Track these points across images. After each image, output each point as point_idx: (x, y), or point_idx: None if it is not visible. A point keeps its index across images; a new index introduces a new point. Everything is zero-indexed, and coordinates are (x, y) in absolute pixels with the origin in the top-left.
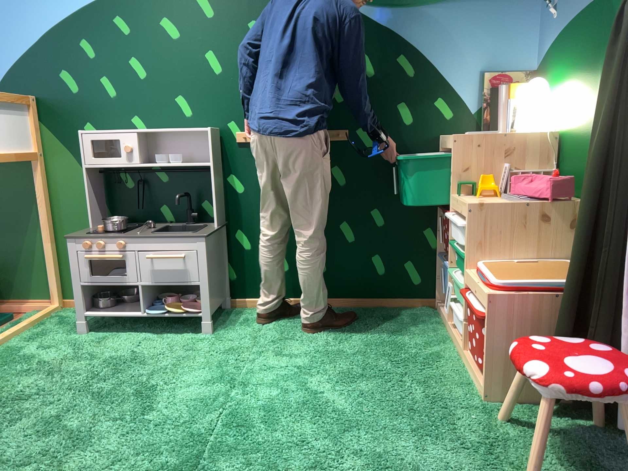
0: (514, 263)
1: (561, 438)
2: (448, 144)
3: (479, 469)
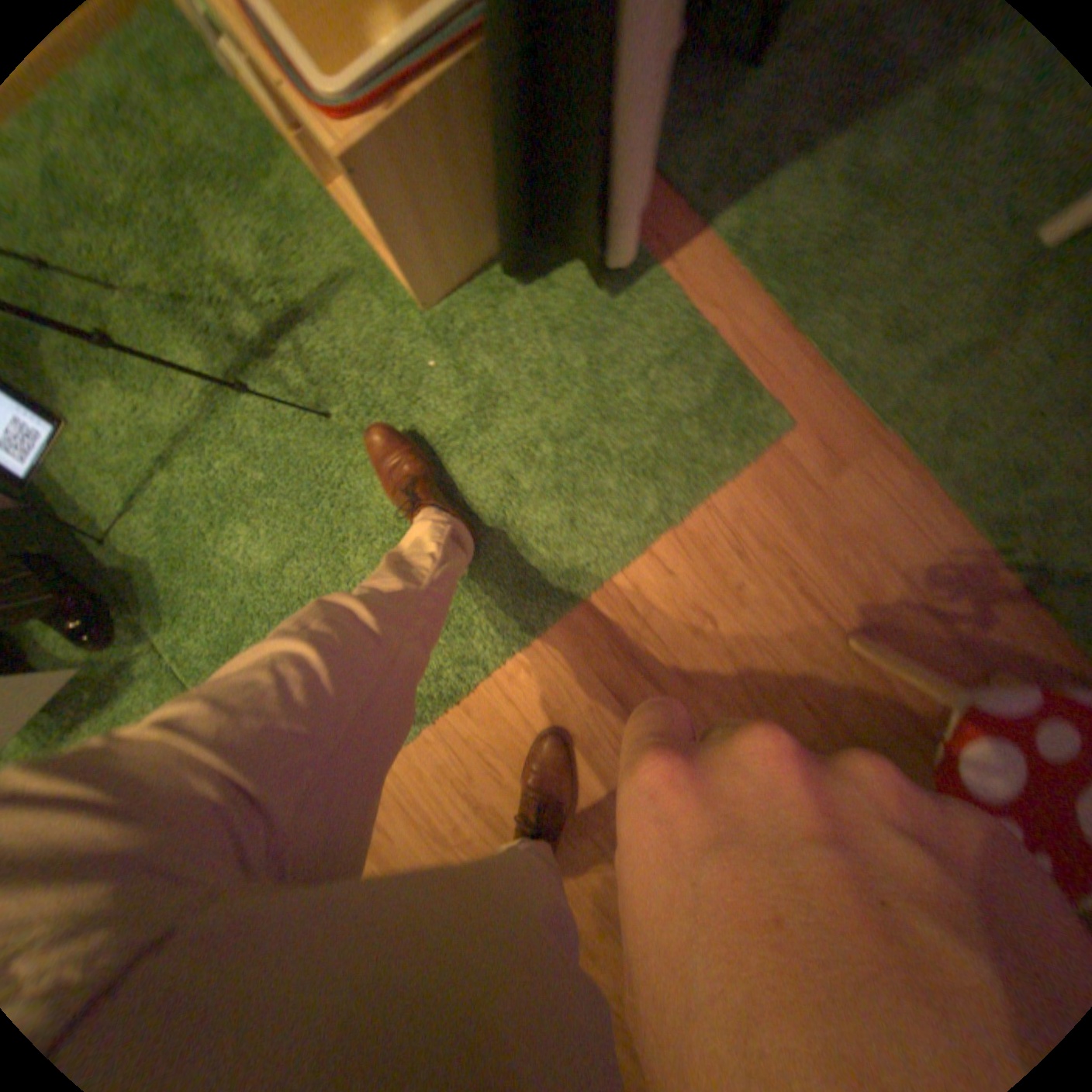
0: None
1: (538, 333)
2: None
3: (476, 469)
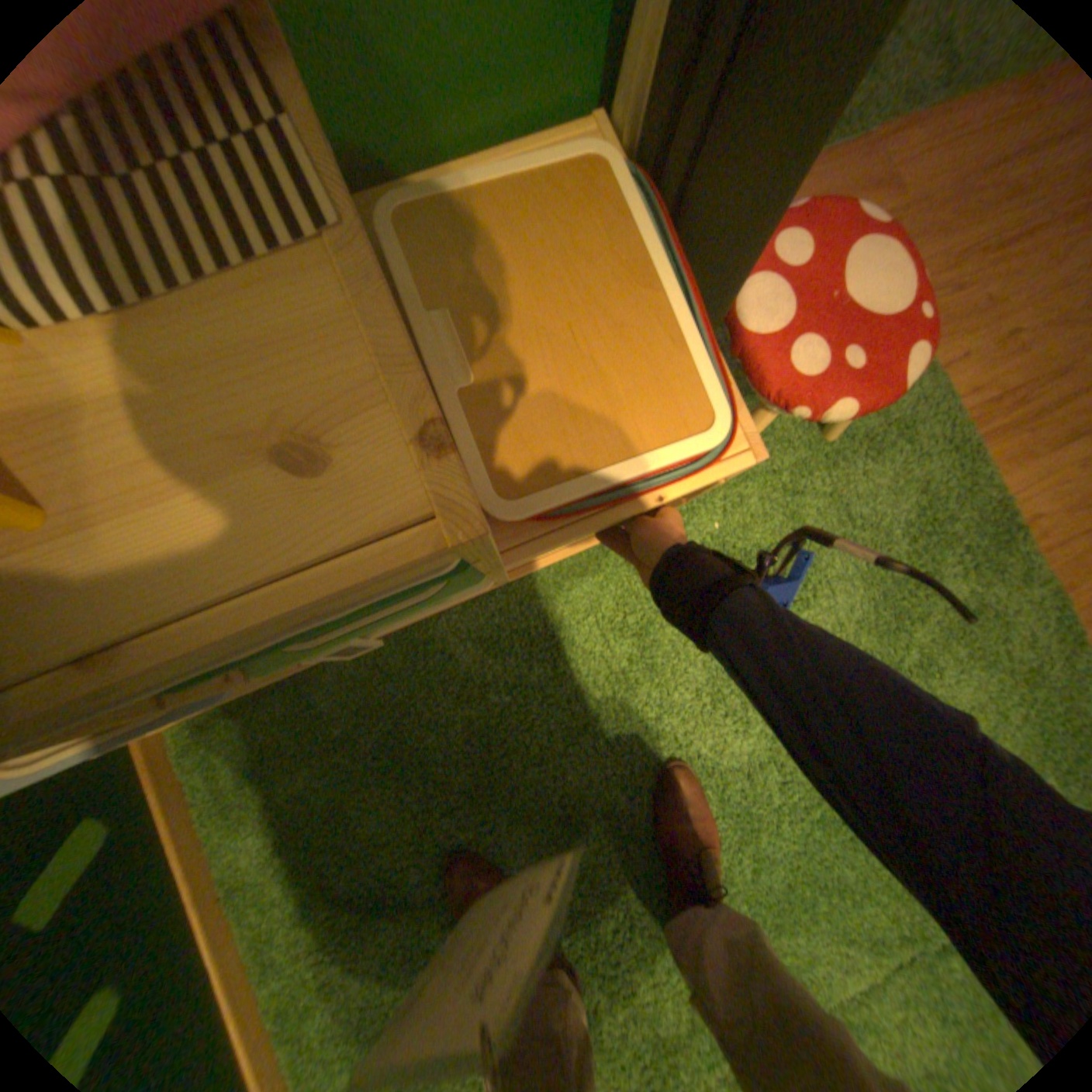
0: (471, 388)
1: None
2: None
3: (832, 502)
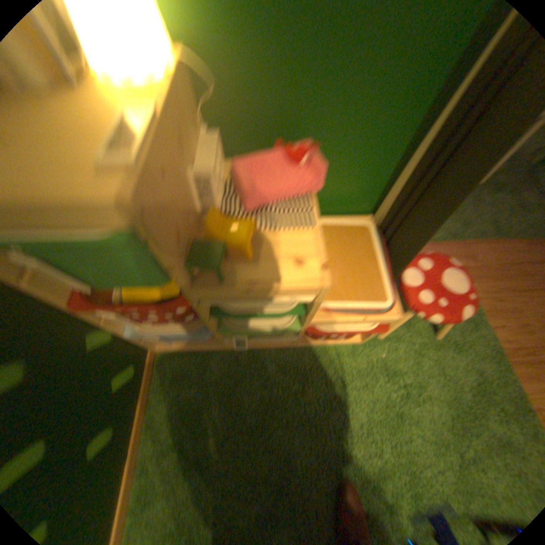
0: None
1: None
2: (52, 211)
3: (437, 365)
